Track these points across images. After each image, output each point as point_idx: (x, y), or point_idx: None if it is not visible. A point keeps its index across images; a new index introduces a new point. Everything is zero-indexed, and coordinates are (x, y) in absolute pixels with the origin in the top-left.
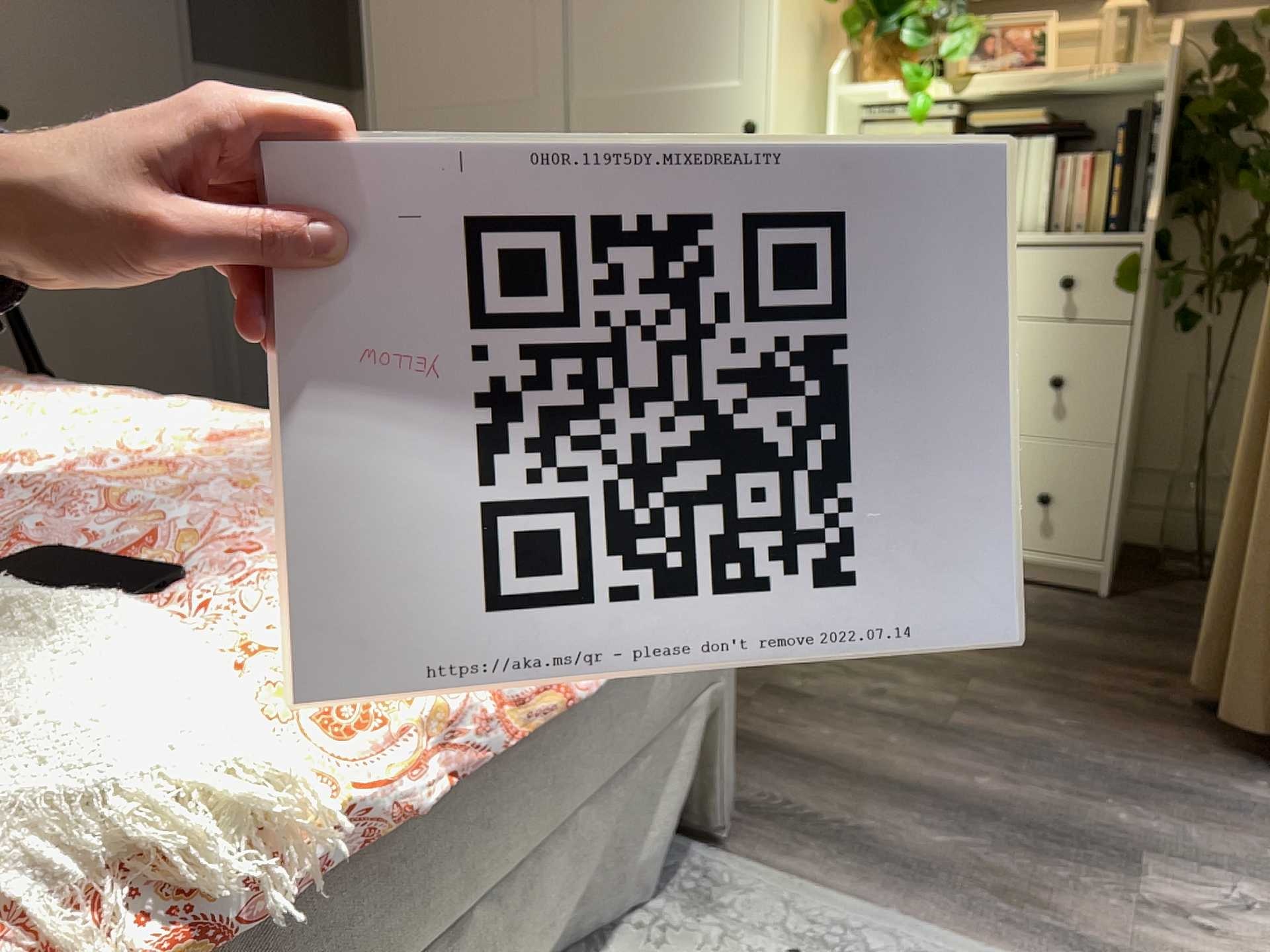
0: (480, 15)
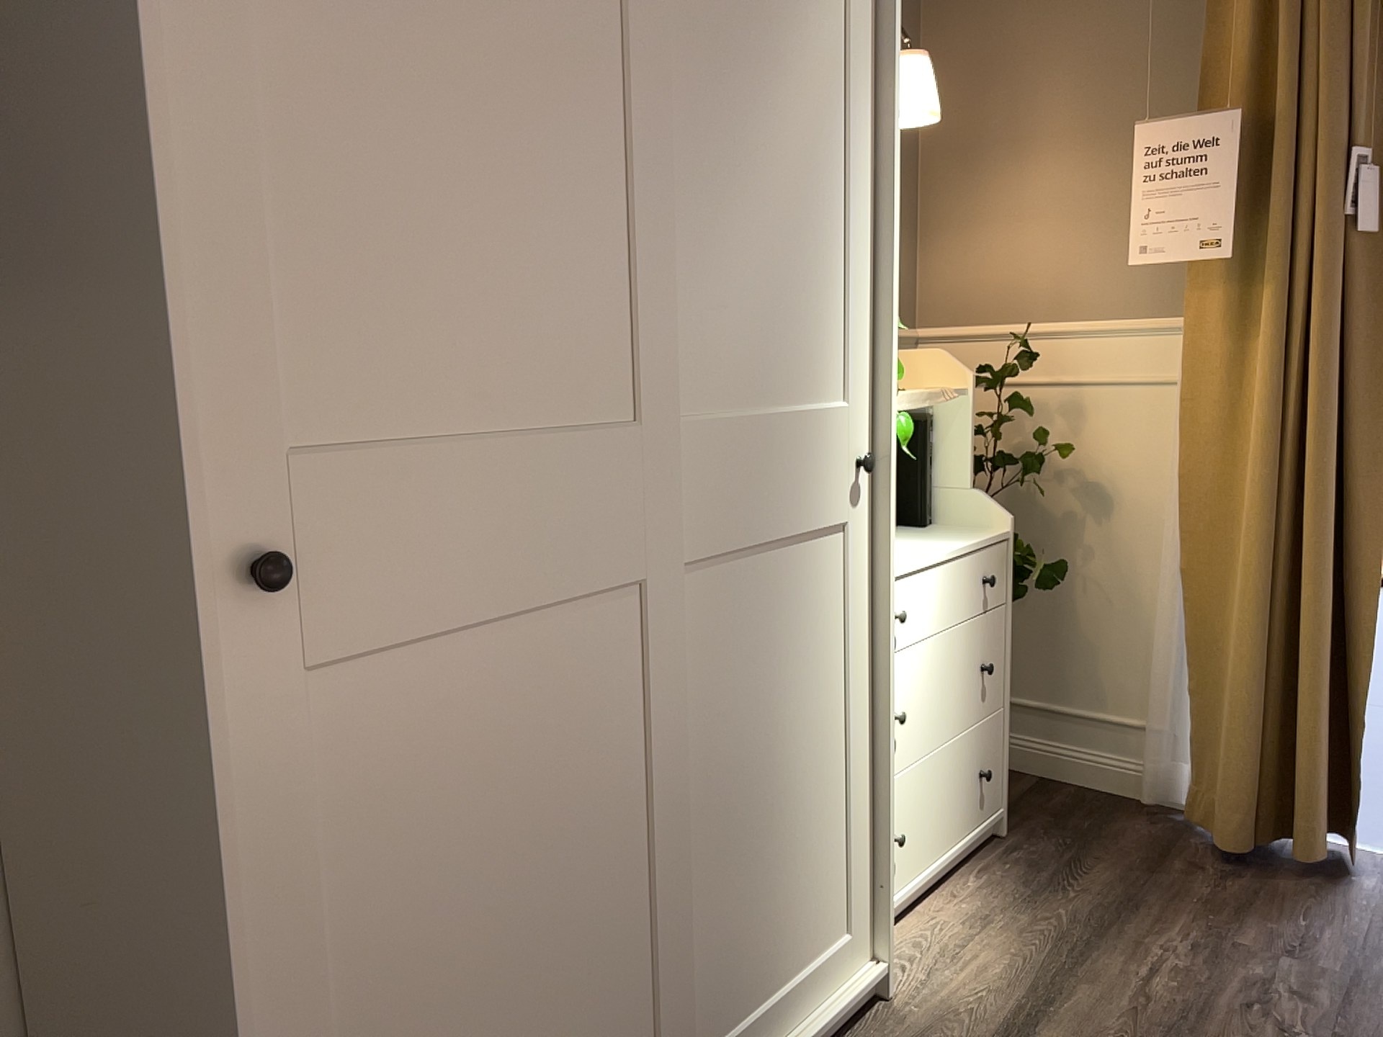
0: (525, 229)
